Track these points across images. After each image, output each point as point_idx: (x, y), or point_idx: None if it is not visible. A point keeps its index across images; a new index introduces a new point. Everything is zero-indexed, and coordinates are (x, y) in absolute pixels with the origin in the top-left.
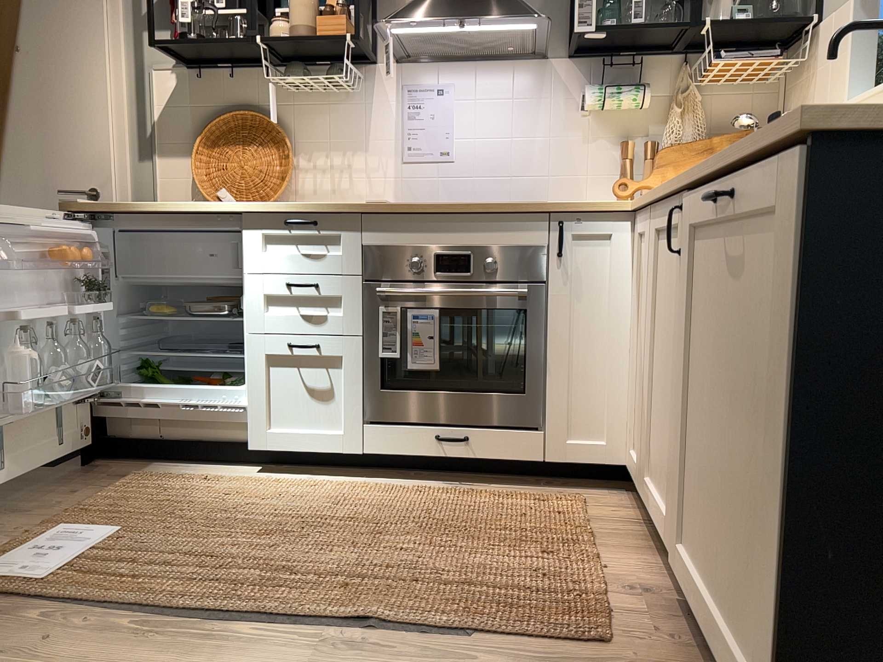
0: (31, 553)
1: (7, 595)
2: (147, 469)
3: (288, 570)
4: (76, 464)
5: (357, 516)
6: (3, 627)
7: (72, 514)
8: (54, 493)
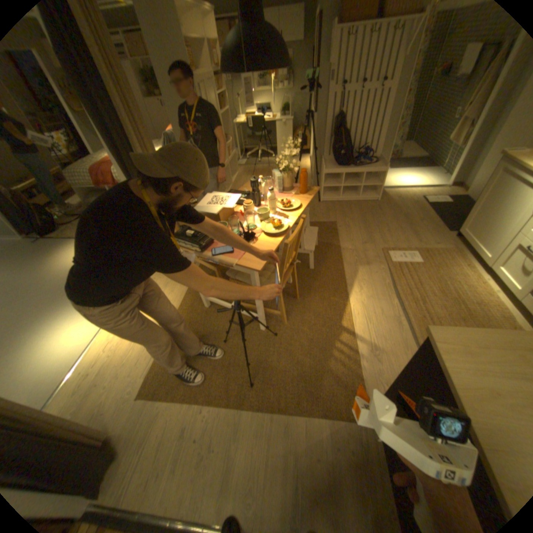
0: (402, 253)
1: (386, 259)
2: (467, 249)
3: (426, 301)
4: (455, 234)
5: (474, 311)
6: (378, 264)
7: (424, 250)
8: (435, 240)
